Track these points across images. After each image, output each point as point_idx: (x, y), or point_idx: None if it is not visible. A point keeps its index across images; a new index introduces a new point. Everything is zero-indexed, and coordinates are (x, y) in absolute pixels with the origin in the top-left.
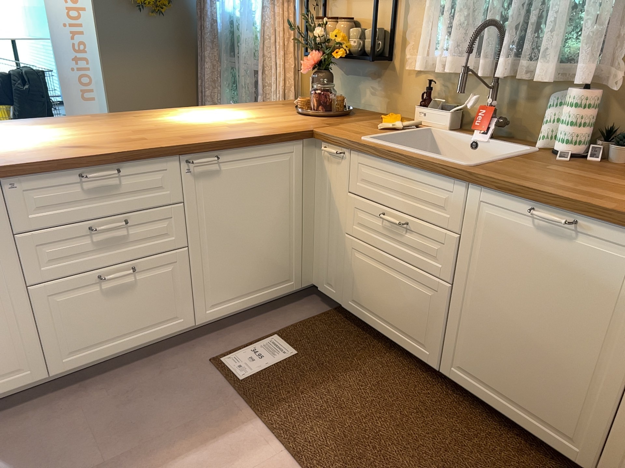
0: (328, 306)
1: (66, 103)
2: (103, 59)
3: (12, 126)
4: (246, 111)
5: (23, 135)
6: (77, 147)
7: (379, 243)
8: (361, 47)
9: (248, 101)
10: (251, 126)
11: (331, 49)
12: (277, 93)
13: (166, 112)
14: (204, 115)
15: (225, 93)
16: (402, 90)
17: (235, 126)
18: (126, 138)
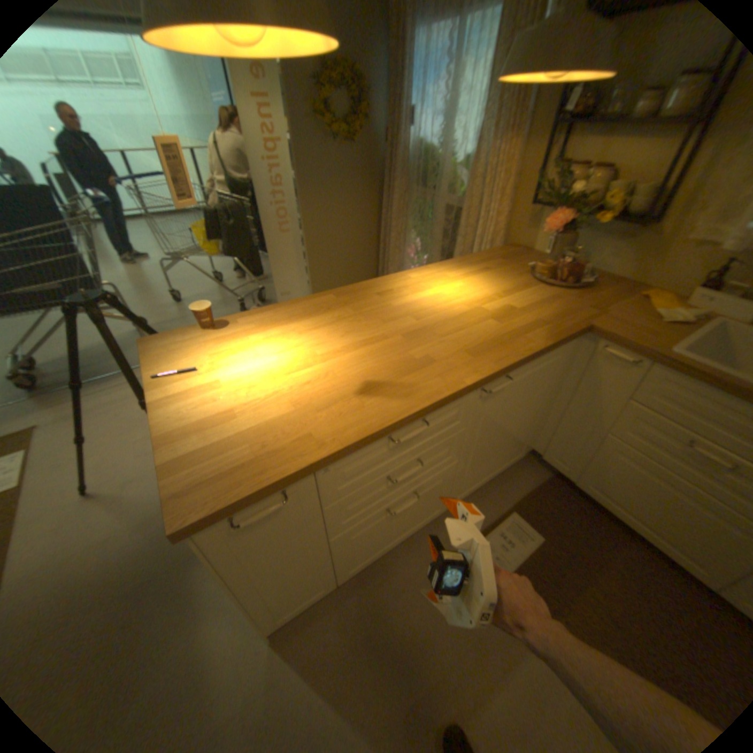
0: (548, 470)
1: (263, 237)
2: (297, 193)
3: (264, 322)
4: (479, 276)
5: (289, 350)
6: (368, 385)
7: (668, 462)
8: (626, 203)
9: (437, 236)
10: (518, 317)
11: (593, 207)
12: (484, 238)
13: (400, 283)
14: (444, 288)
15: (409, 224)
16: (668, 257)
17: (501, 318)
18: (408, 359)
